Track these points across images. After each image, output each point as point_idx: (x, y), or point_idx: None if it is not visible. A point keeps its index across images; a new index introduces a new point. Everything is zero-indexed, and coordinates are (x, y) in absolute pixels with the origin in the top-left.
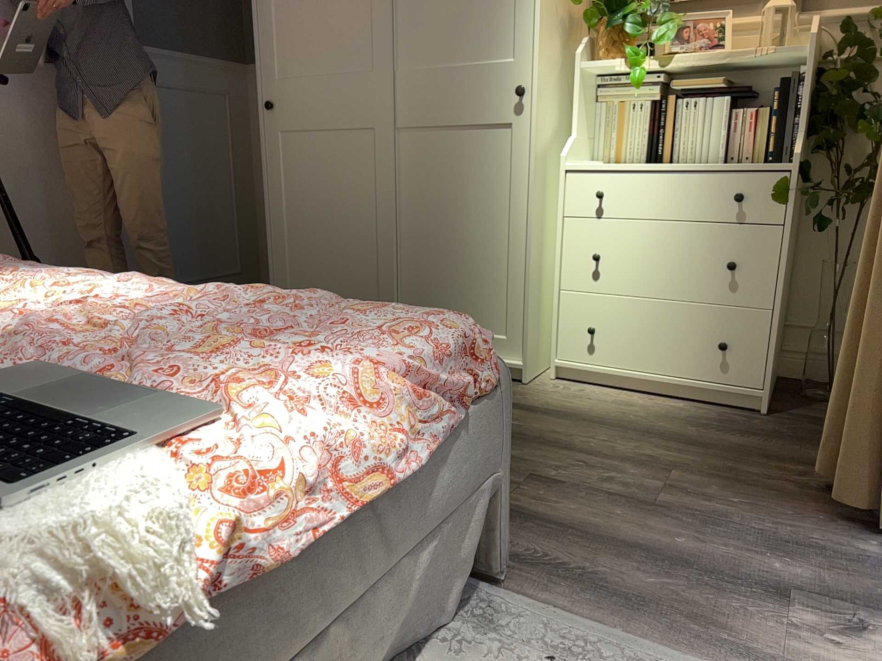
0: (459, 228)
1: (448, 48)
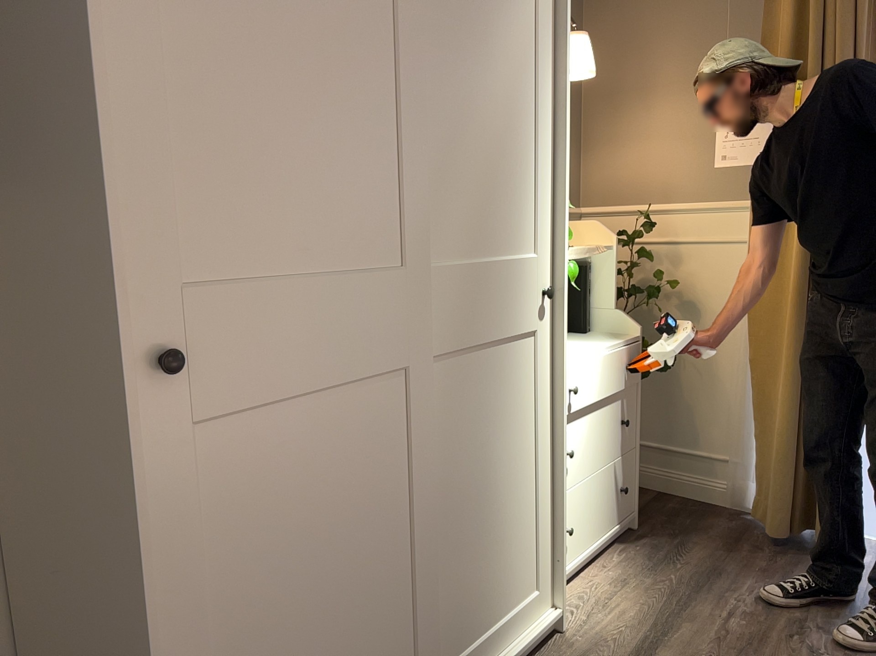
0: (494, 468)
1: (480, 241)
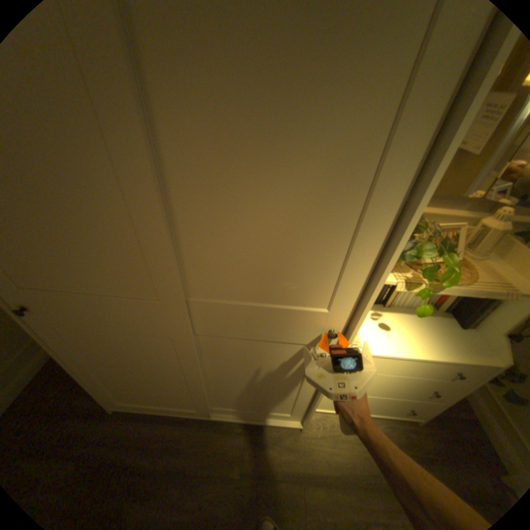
0: (260, 382)
1: (254, 291)
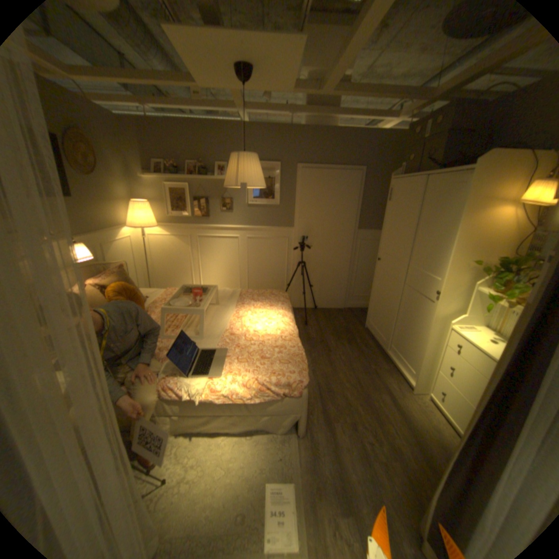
0: (413, 327)
1: (425, 265)
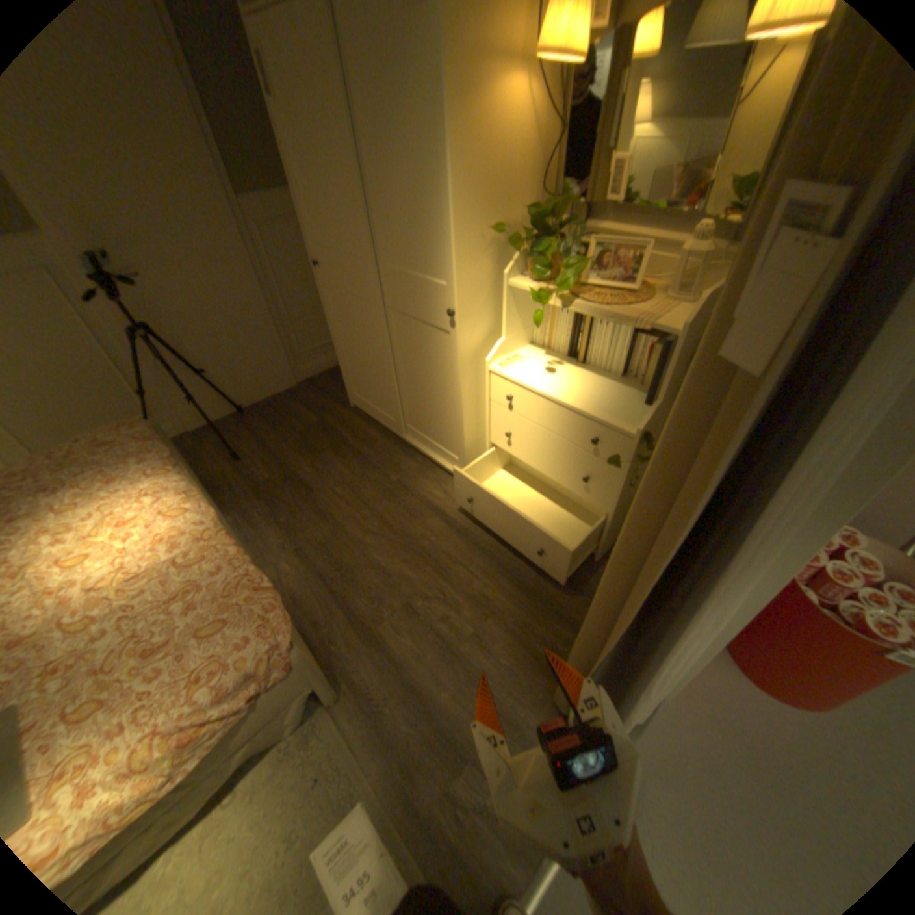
0: (429, 387)
1: (407, 257)
